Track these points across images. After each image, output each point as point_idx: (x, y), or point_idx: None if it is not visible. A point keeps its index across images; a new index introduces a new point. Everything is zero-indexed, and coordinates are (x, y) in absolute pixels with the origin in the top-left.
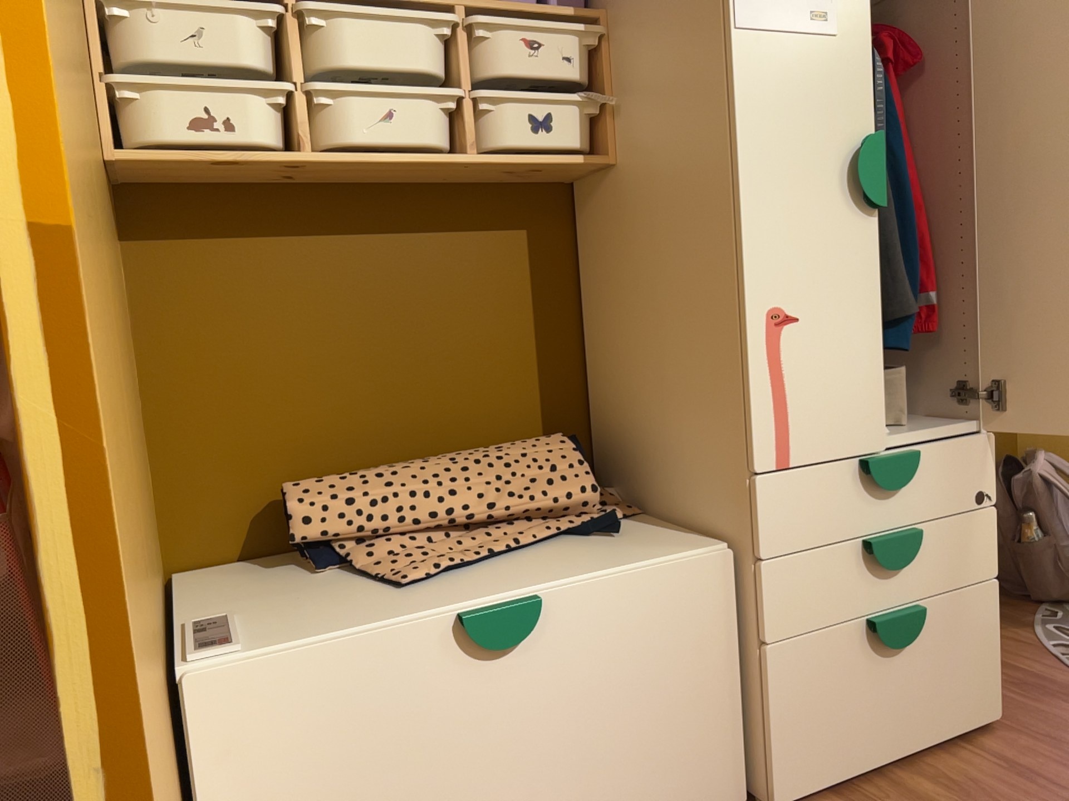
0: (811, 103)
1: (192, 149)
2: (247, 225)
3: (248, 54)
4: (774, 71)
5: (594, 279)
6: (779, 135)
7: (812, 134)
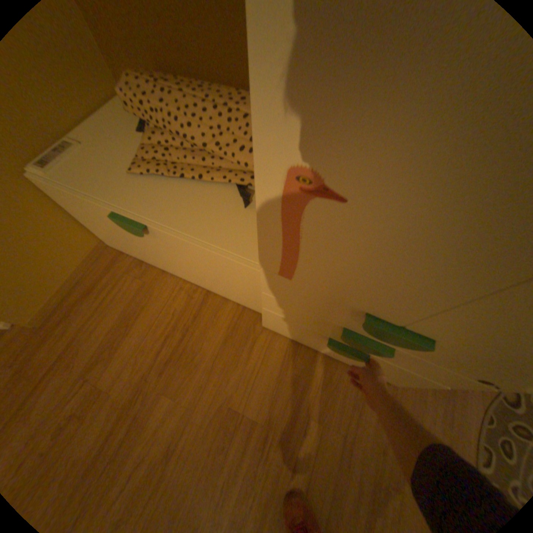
0: None
1: None
2: None
3: None
4: None
5: None
6: None
7: None
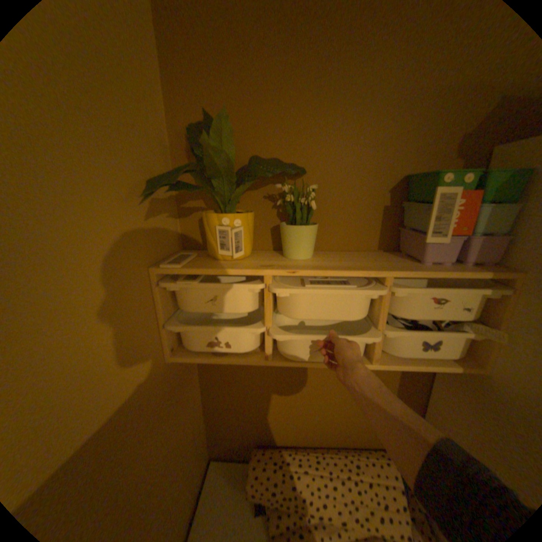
0: None
1: (207, 353)
2: None
3: (239, 309)
4: None
5: (442, 394)
6: None
7: None
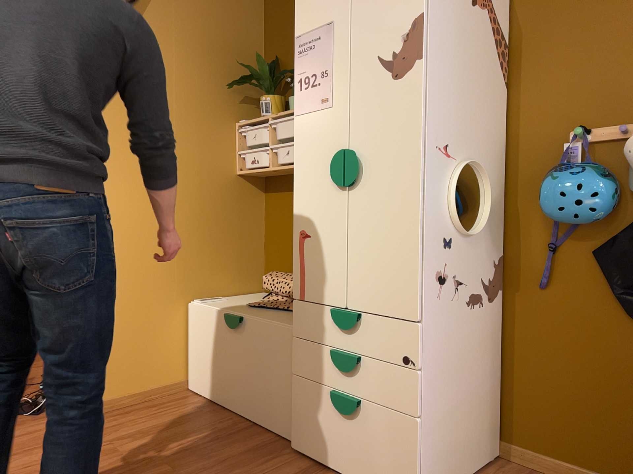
0: (320, 139)
1: (250, 168)
2: (287, 187)
3: (261, 139)
4: (307, 128)
5: None
6: (307, 156)
7: (320, 153)
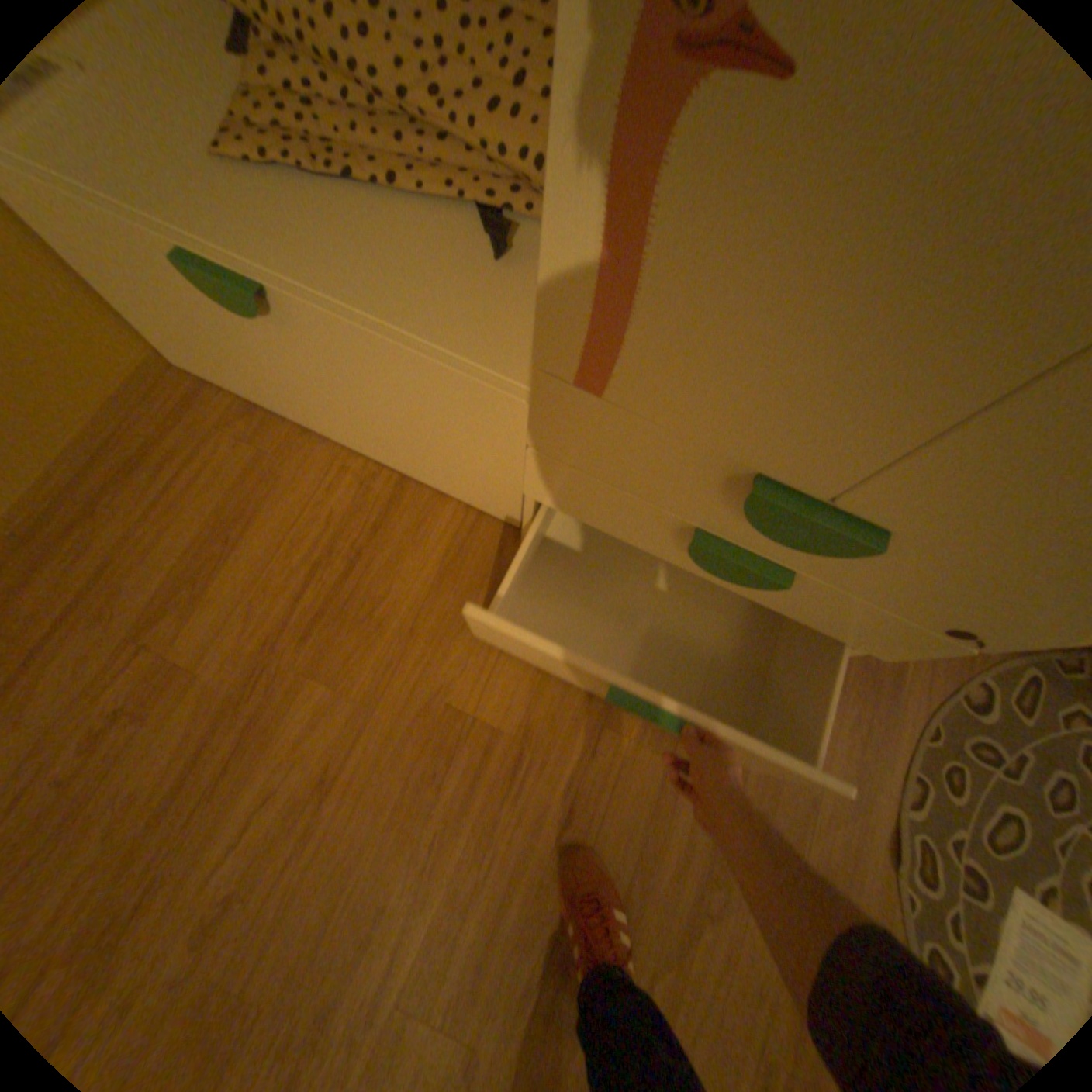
0: None
1: None
2: None
3: None
4: None
5: None
6: None
7: None
